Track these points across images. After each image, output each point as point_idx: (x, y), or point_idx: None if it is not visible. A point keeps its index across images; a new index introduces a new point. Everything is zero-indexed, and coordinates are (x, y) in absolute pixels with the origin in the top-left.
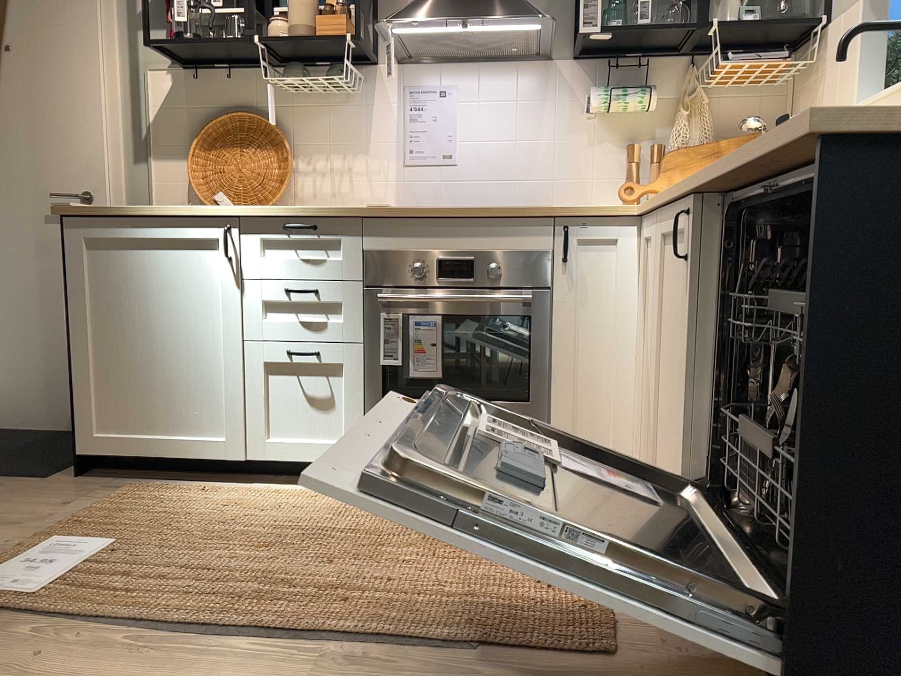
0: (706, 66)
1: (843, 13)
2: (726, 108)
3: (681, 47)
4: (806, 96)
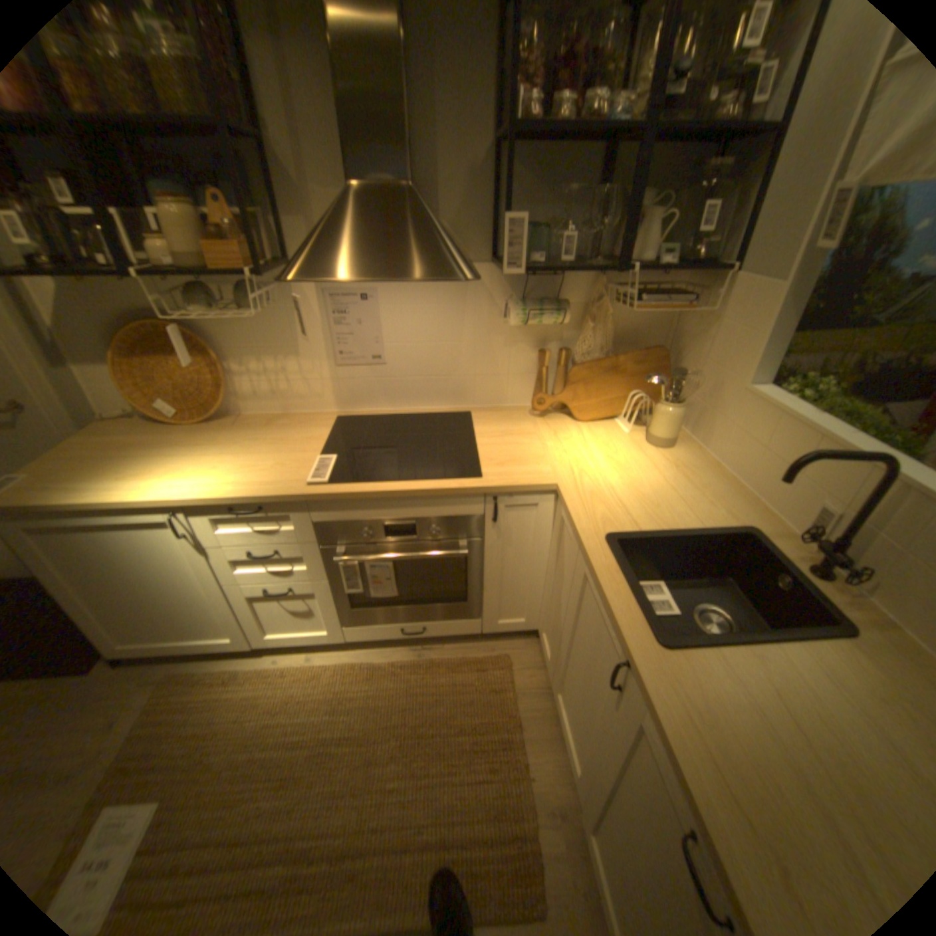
0: (621, 293)
1: (762, 274)
2: (627, 312)
3: (597, 261)
4: (699, 321)
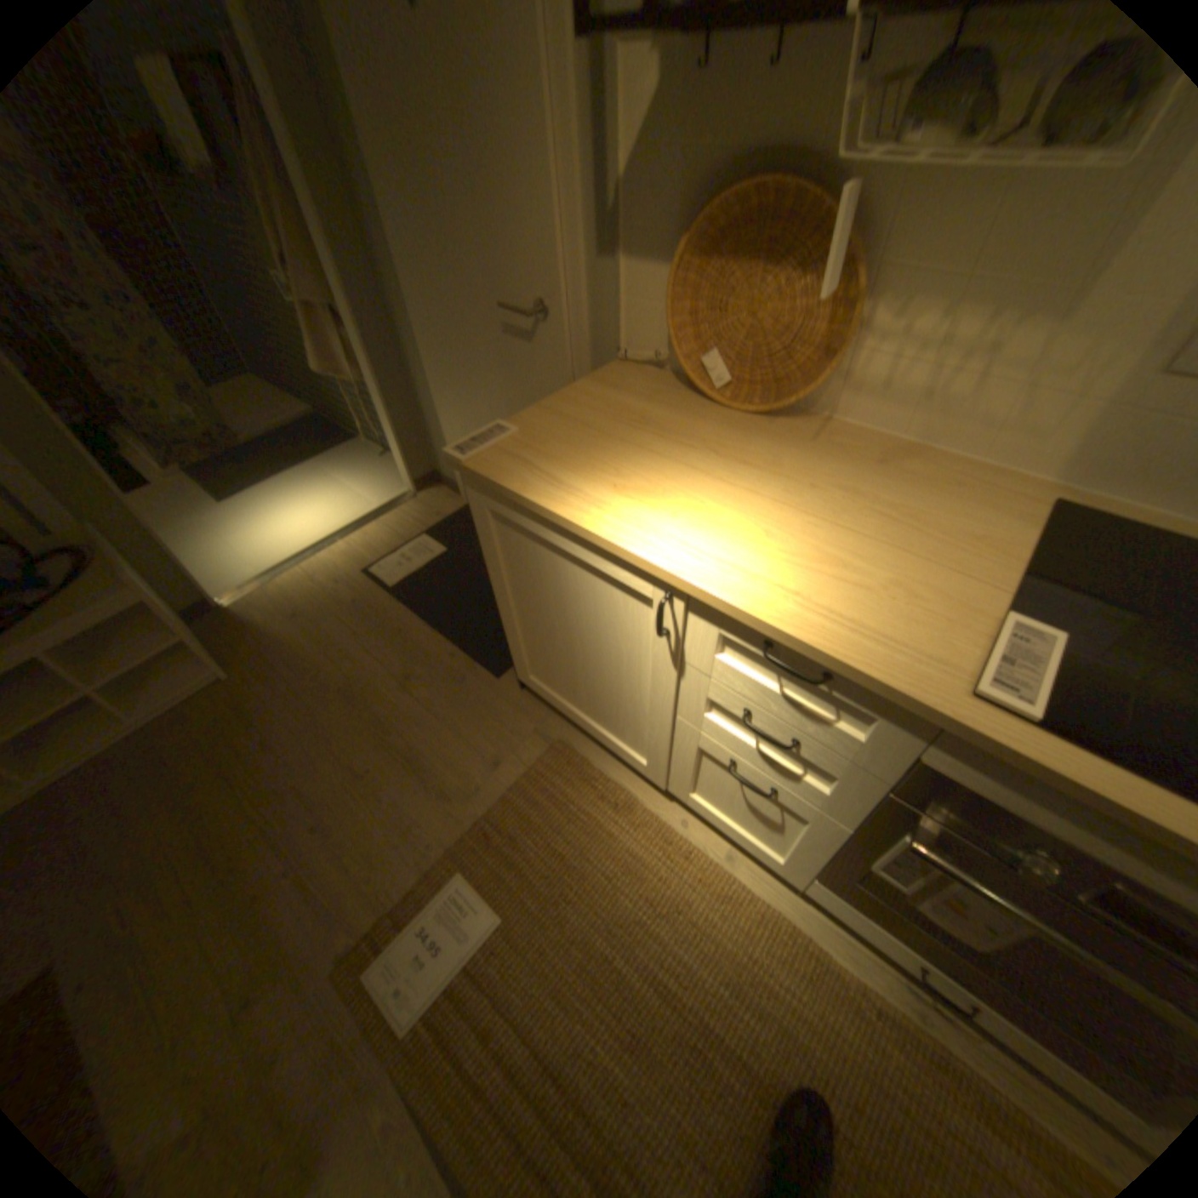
0: None
1: None
2: None
3: None
4: None
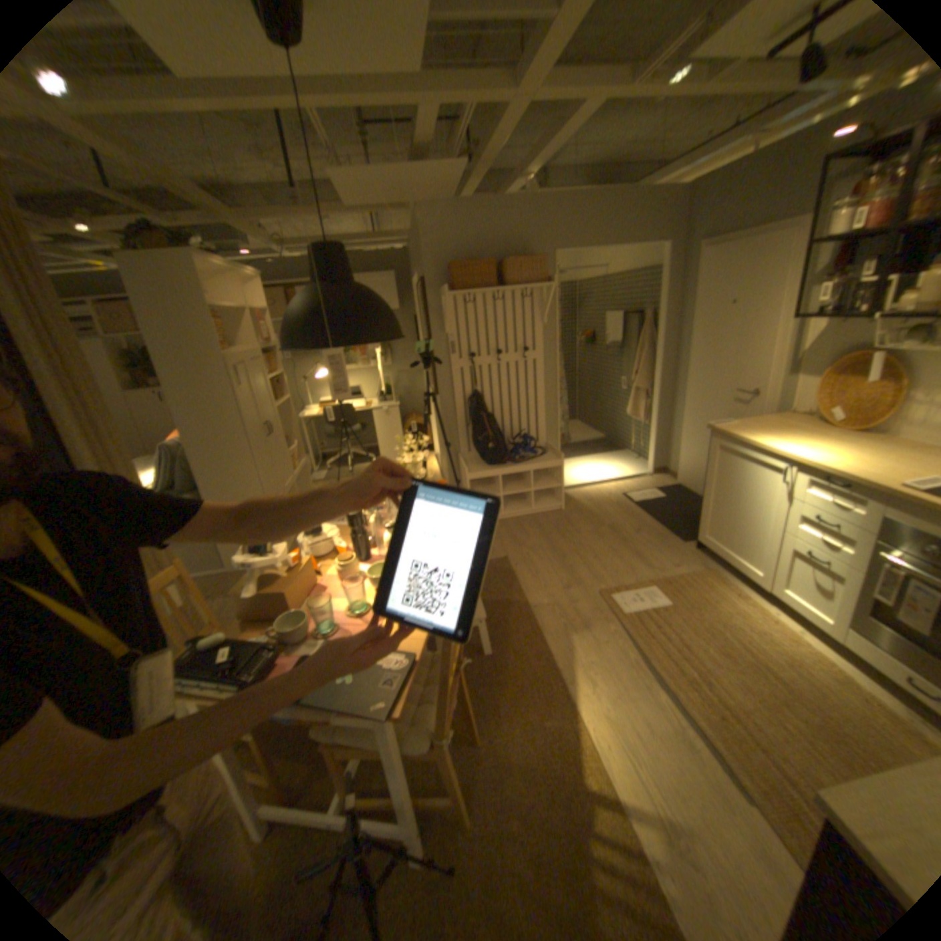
0: None
1: None
2: None
3: None
4: None
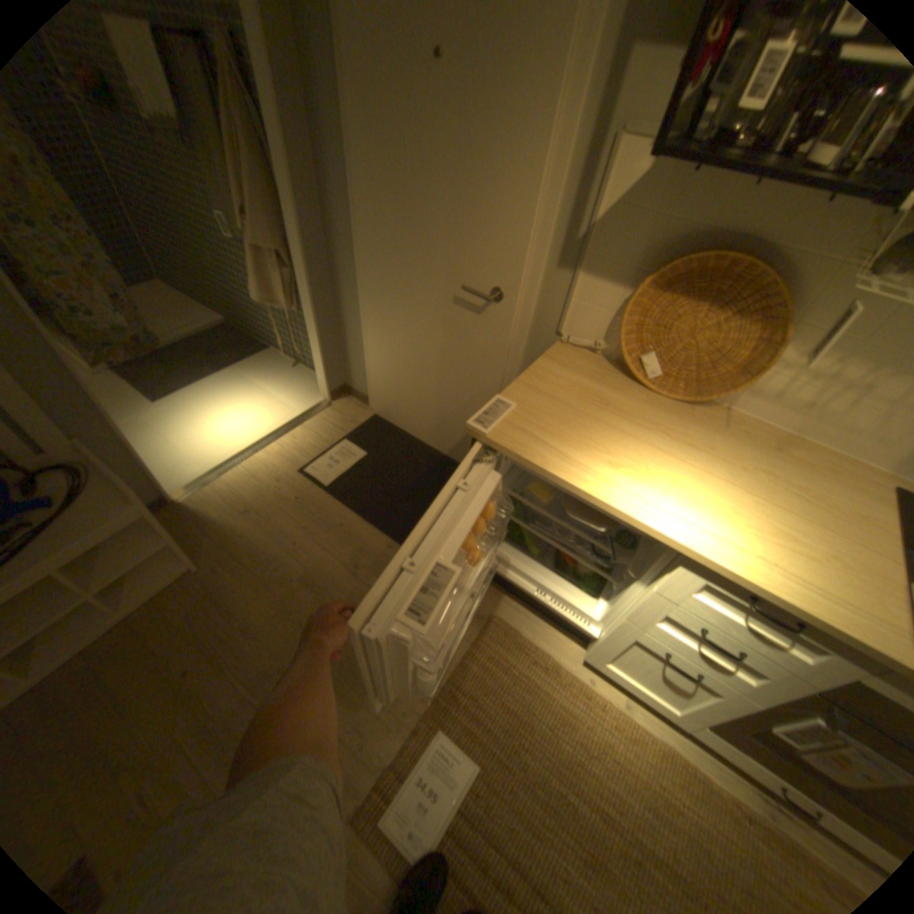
0: None
1: None
2: None
3: None
4: None
